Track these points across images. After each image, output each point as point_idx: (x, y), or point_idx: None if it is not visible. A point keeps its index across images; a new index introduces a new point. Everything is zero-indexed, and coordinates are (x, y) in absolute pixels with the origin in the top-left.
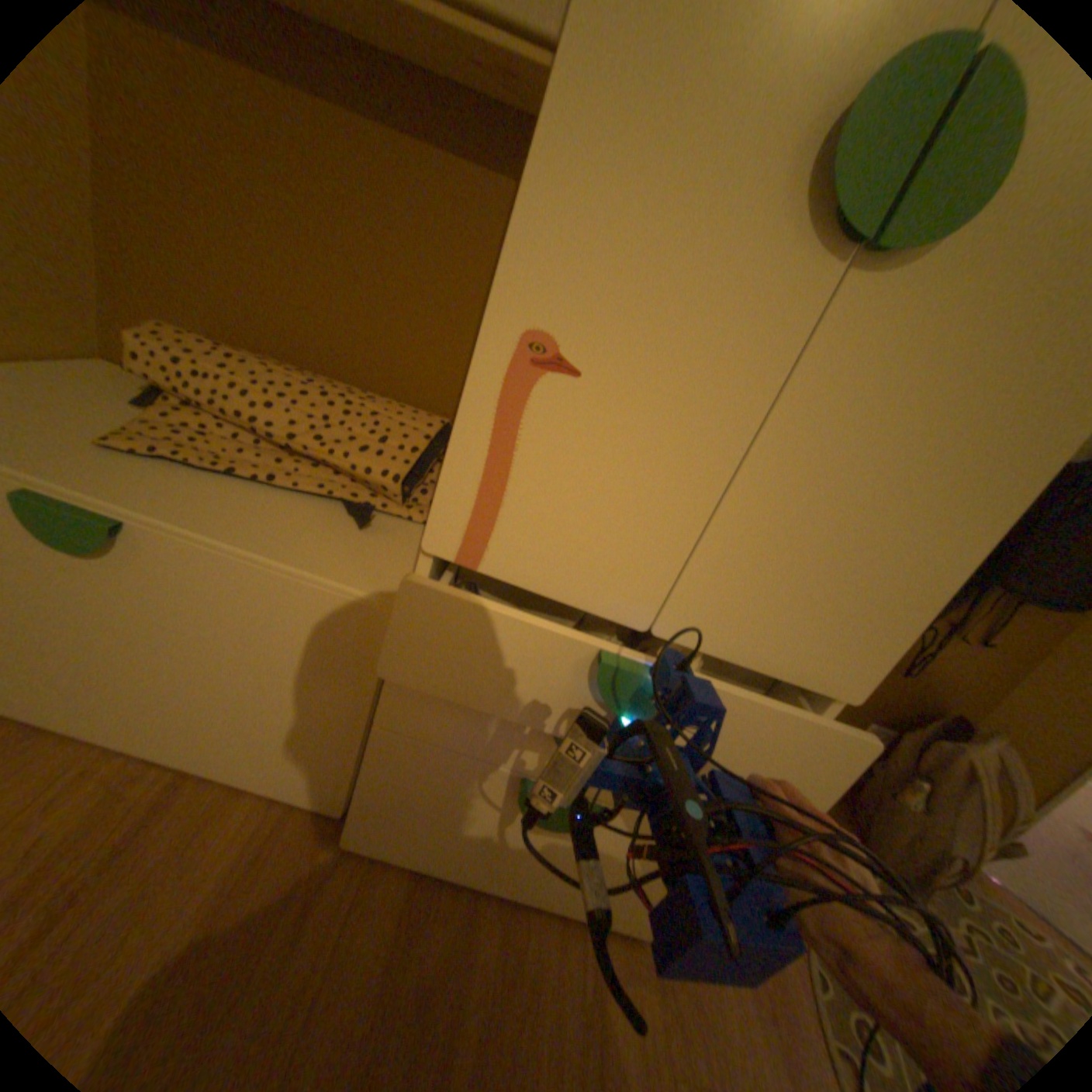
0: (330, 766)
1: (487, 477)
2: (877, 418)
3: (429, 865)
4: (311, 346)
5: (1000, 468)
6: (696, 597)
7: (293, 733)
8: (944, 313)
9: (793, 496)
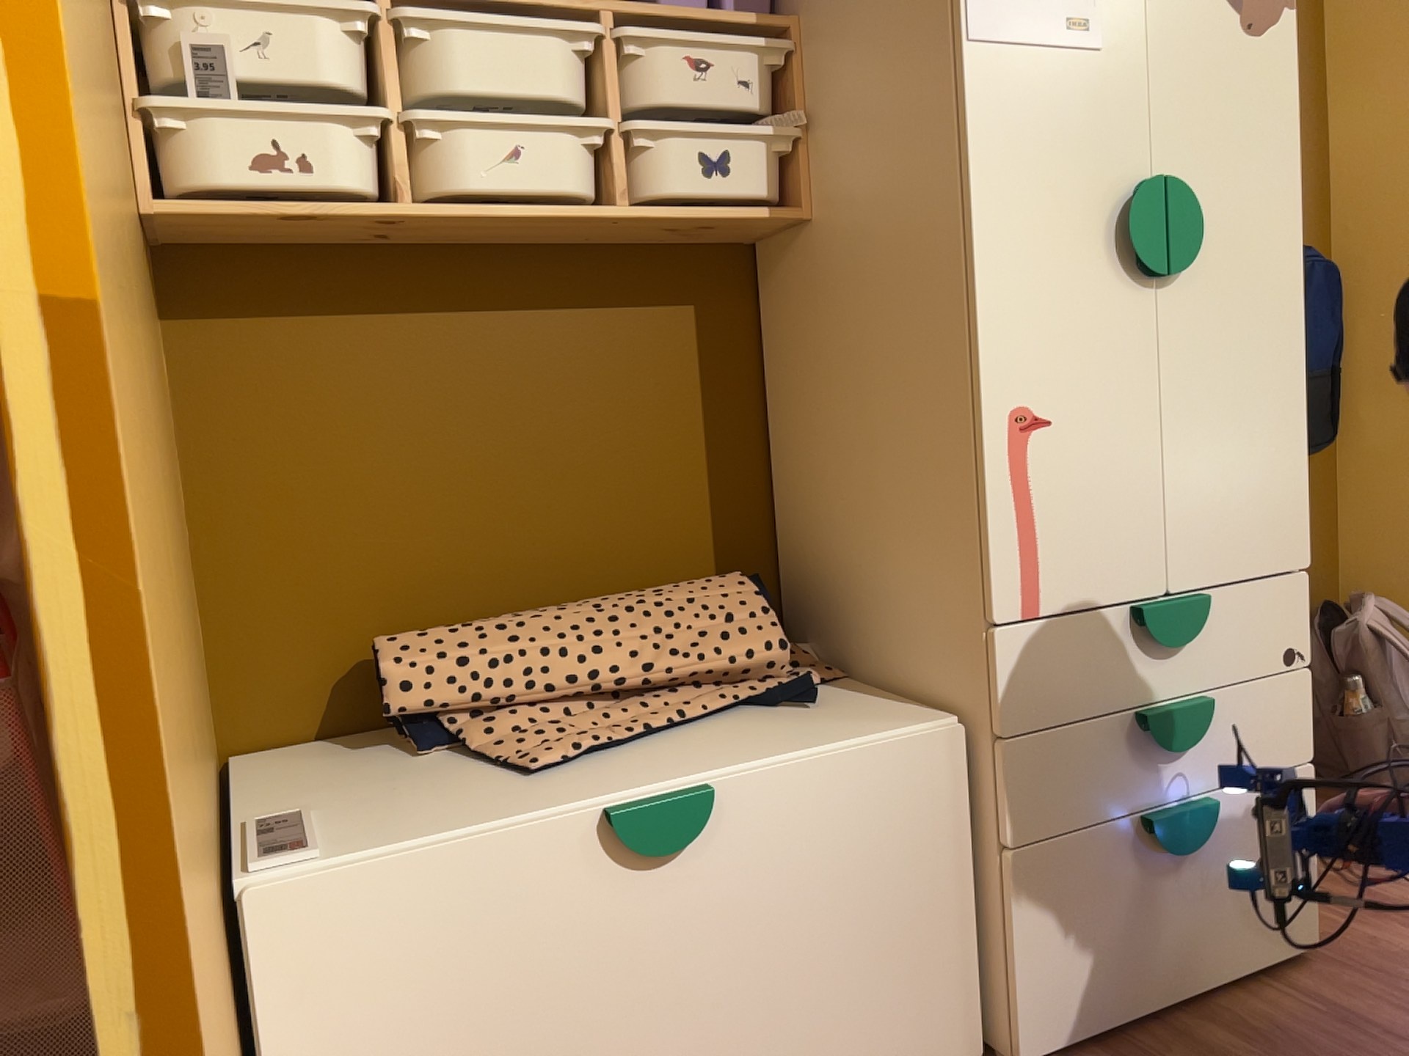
0: (956, 982)
1: (1023, 534)
2: (1214, 363)
3: (1108, 1017)
4: (523, 578)
5: (1283, 357)
6: (1184, 545)
7: (910, 962)
8: (1211, 291)
9: (1200, 436)
